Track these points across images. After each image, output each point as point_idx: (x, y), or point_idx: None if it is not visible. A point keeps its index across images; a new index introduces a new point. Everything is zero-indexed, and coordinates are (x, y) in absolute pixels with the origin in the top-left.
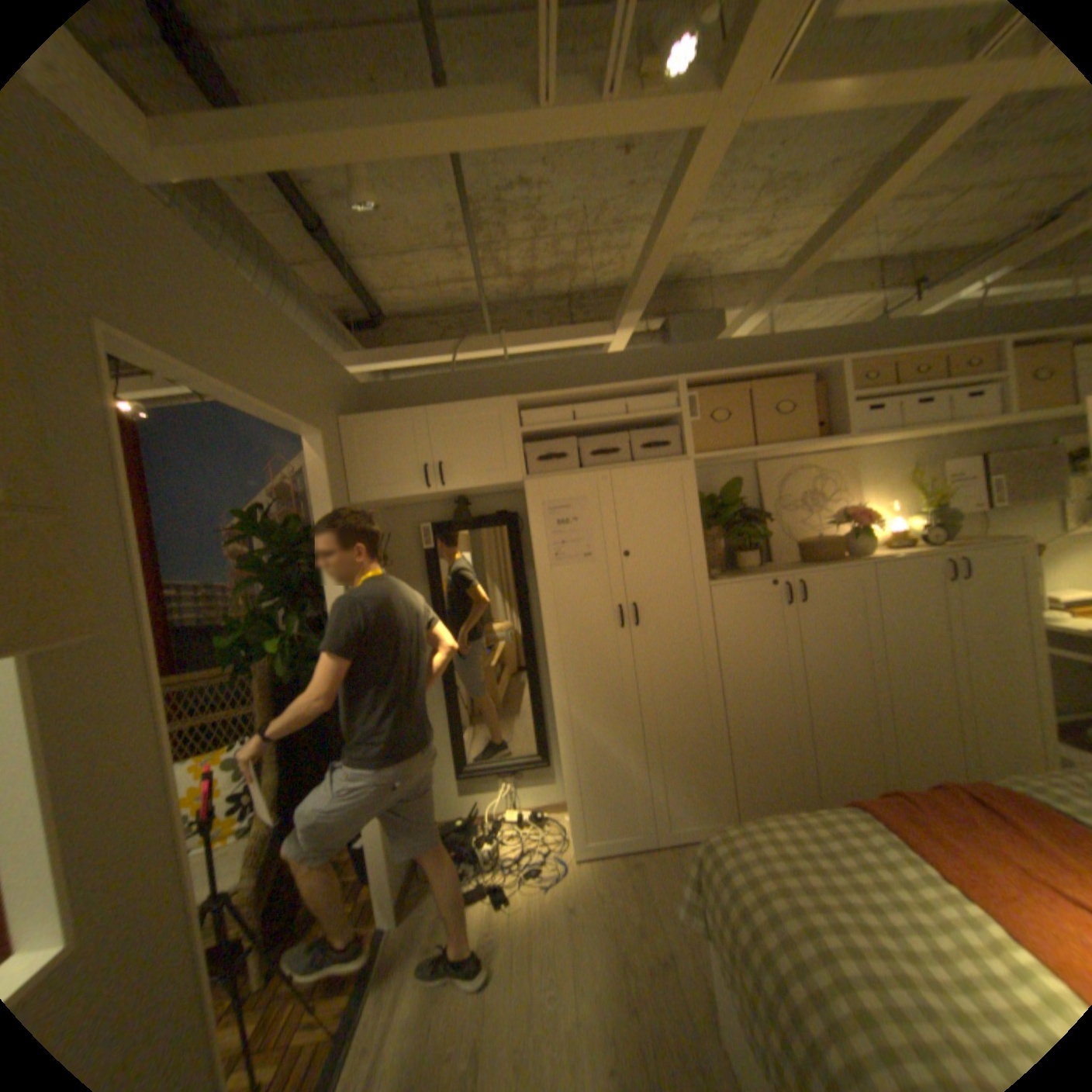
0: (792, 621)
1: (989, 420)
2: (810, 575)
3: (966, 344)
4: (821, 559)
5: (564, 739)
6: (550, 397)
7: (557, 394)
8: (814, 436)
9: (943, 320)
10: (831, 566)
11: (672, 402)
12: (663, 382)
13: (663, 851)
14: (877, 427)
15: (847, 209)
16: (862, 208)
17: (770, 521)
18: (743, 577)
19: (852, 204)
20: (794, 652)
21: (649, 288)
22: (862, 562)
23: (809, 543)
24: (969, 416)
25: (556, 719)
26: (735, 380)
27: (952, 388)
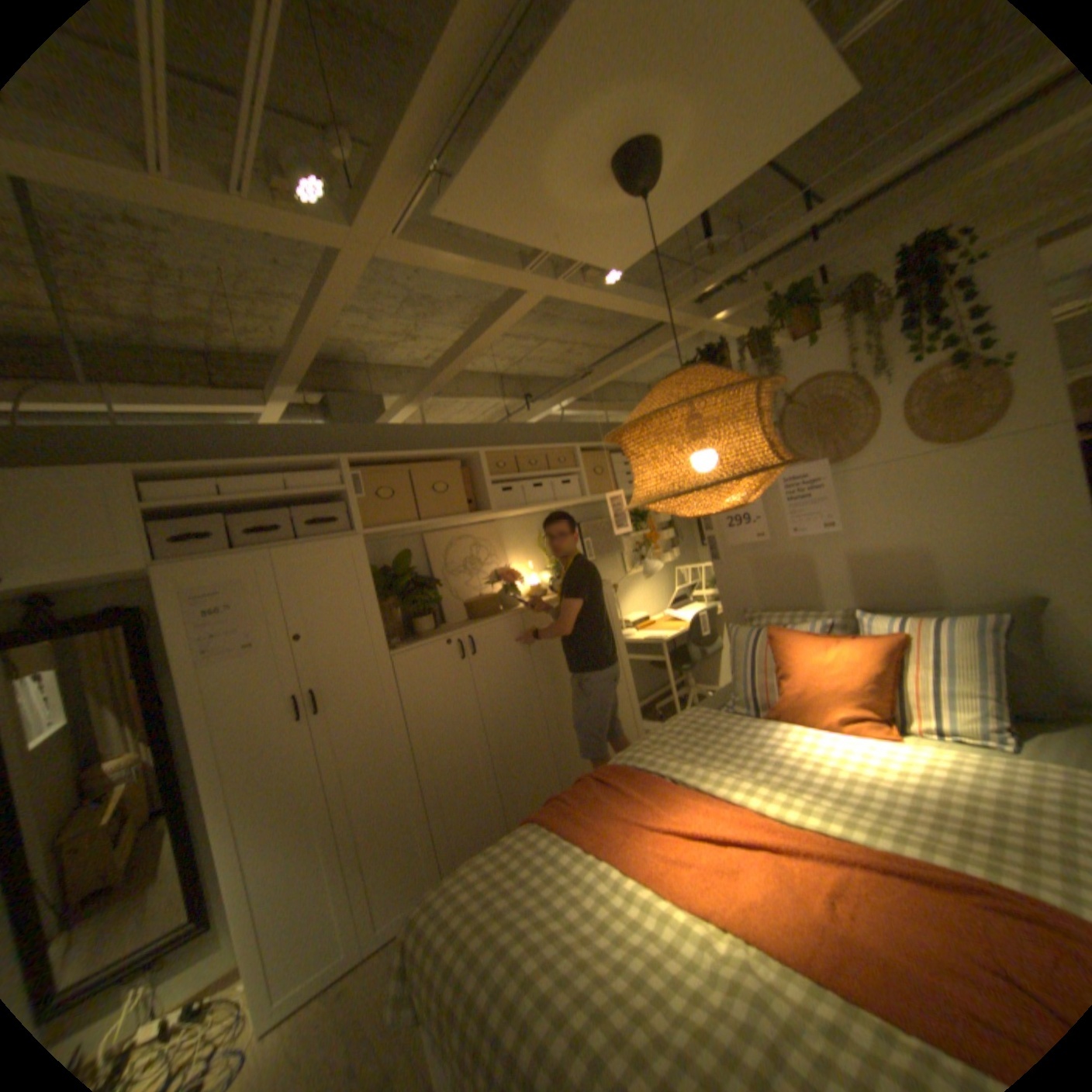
0: (466, 672)
1: (575, 500)
2: (475, 628)
3: (555, 447)
4: (482, 613)
5: (228, 880)
6: (184, 466)
7: (193, 464)
8: (466, 510)
9: (541, 427)
10: (490, 618)
11: (335, 478)
12: (325, 458)
13: (367, 957)
14: (509, 504)
15: (466, 339)
16: (476, 341)
17: (439, 585)
18: (420, 640)
19: (469, 336)
20: (471, 700)
21: (302, 367)
22: (512, 612)
23: (472, 601)
24: (564, 496)
25: (216, 857)
26: (395, 461)
27: (551, 476)
